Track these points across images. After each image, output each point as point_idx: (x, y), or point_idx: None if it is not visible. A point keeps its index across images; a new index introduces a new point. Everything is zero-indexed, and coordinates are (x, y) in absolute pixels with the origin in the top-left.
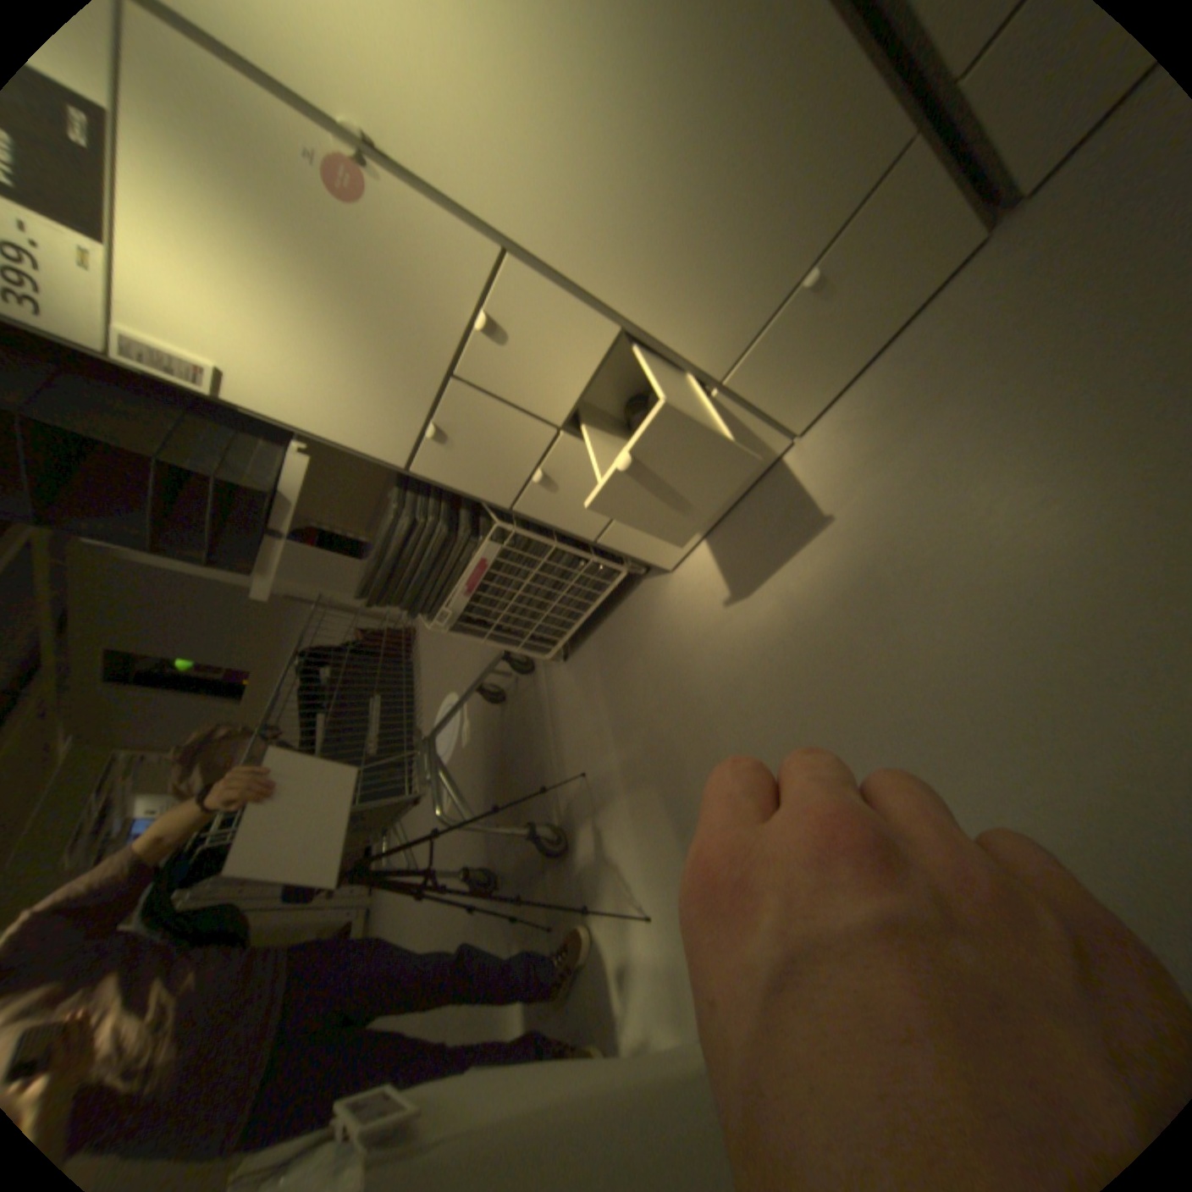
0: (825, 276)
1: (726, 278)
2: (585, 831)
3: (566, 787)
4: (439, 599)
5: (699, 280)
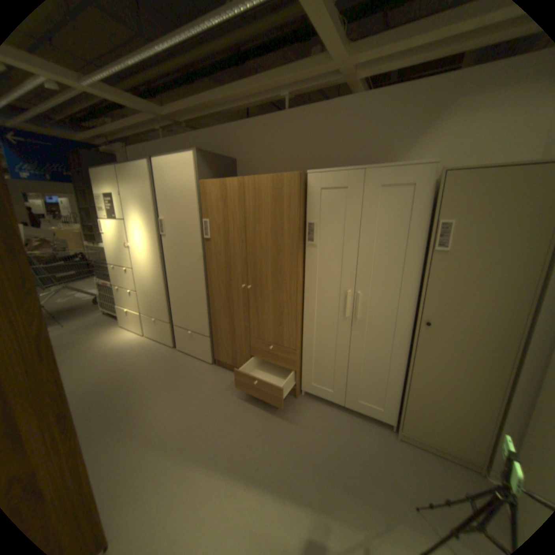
0: (154, 322)
1: (147, 305)
2: None
3: (61, 325)
4: (100, 278)
5: (144, 301)
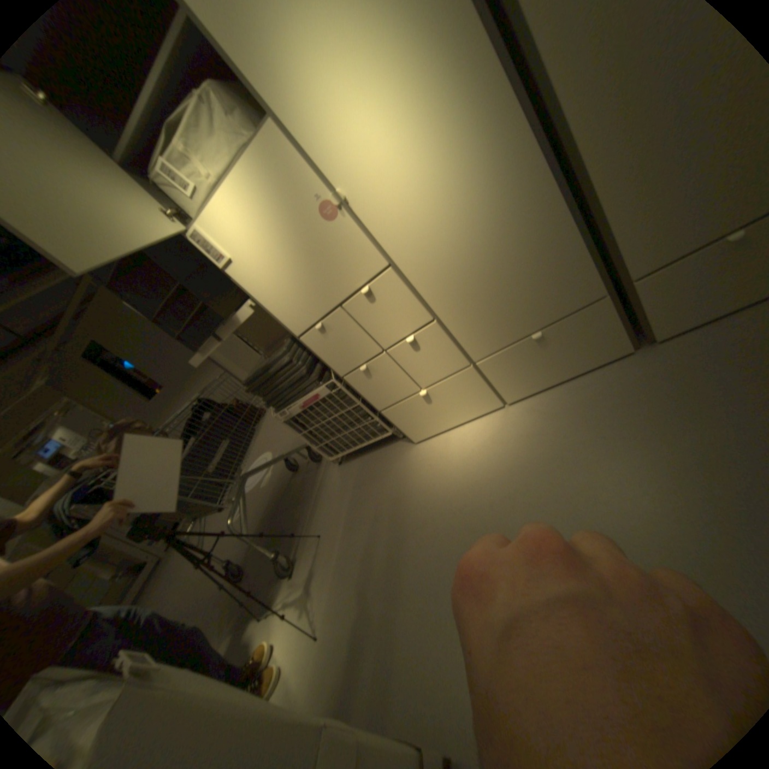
0: (544, 337)
1: (493, 318)
2: (304, 570)
3: (306, 539)
4: (285, 403)
5: (479, 314)
